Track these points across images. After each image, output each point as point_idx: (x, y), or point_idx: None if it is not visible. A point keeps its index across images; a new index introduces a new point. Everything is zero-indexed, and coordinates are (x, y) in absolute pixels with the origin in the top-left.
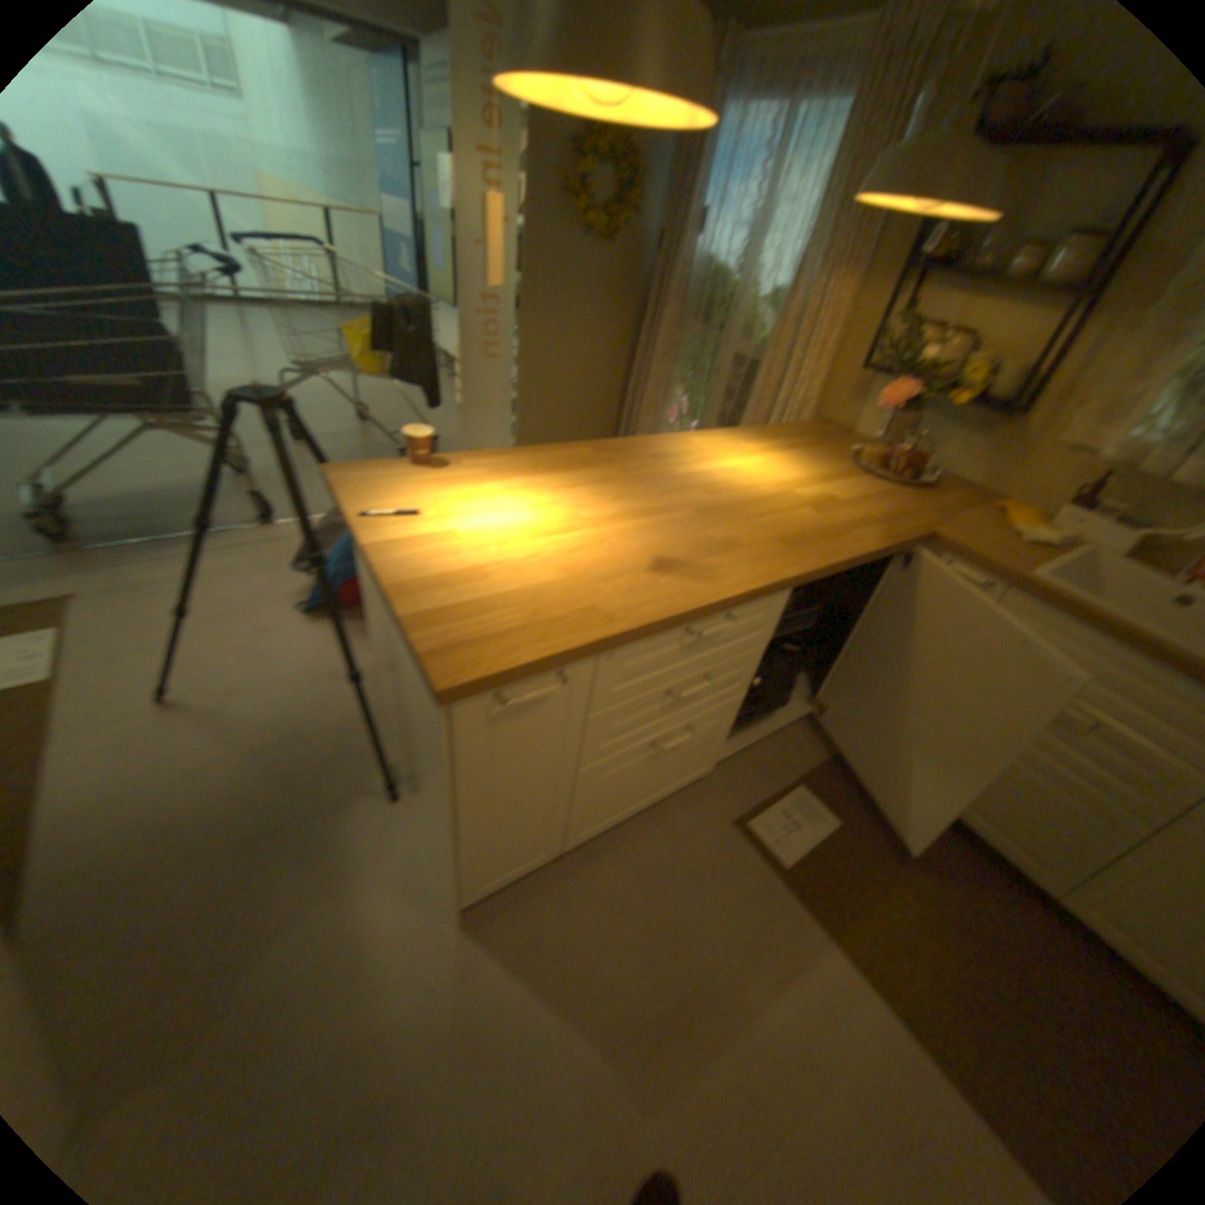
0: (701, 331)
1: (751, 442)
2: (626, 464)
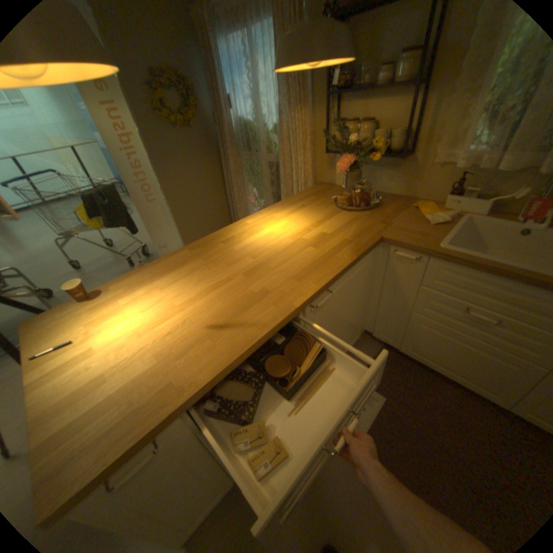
0: (250, 154)
1: (280, 210)
2: (209, 251)
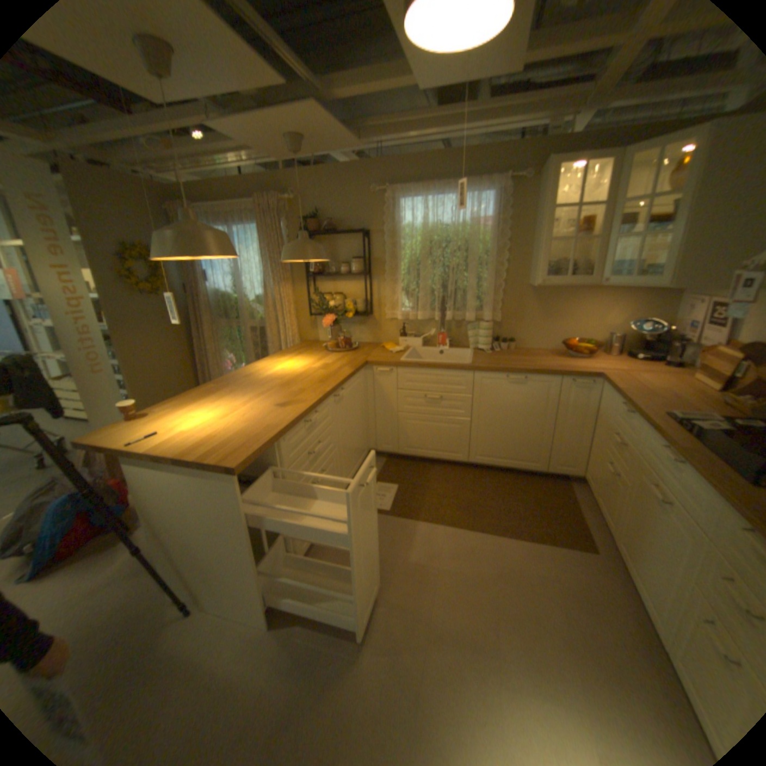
0: (228, 321)
1: (282, 357)
2: (236, 382)
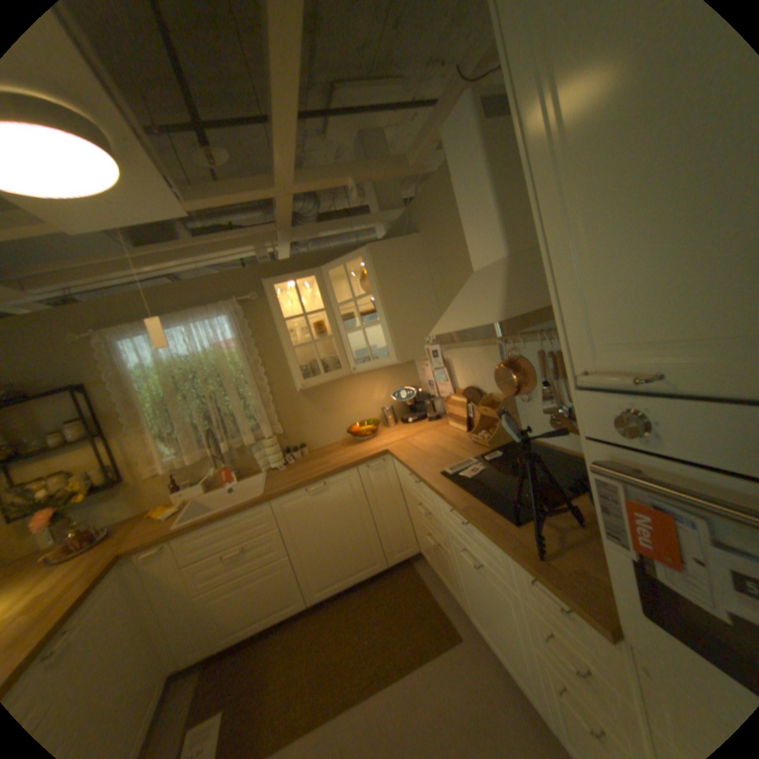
0: None
1: None
2: None
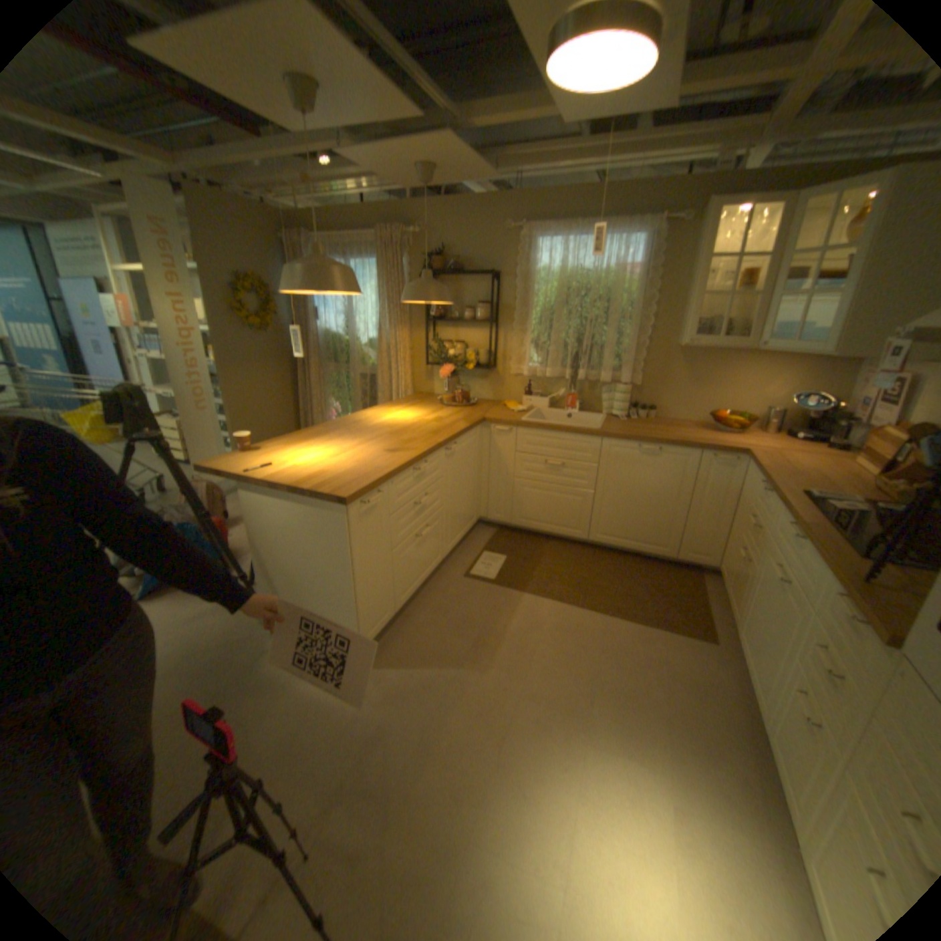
0: (335, 366)
1: (393, 408)
2: (344, 428)
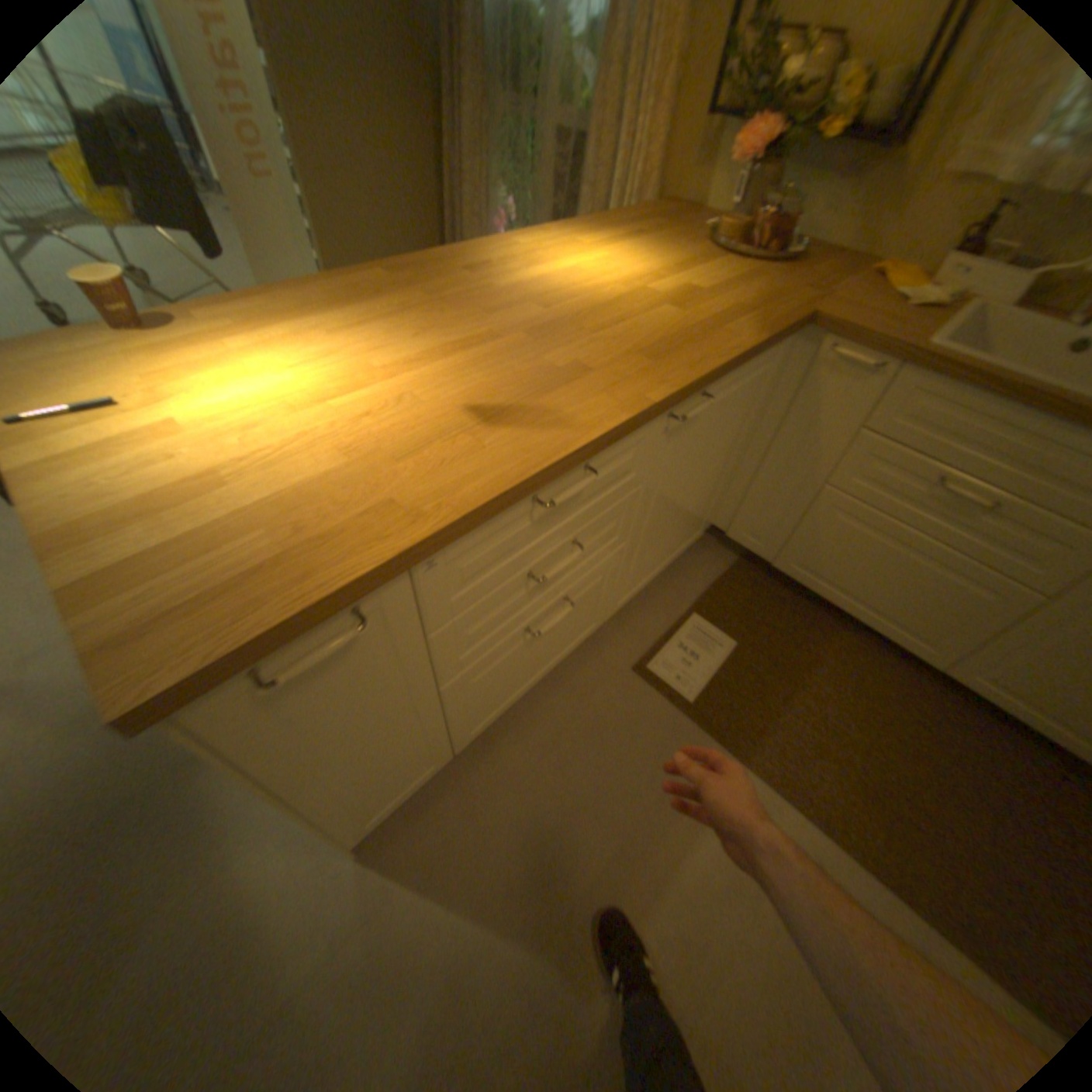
0: (513, 101)
1: (590, 233)
2: (435, 281)
